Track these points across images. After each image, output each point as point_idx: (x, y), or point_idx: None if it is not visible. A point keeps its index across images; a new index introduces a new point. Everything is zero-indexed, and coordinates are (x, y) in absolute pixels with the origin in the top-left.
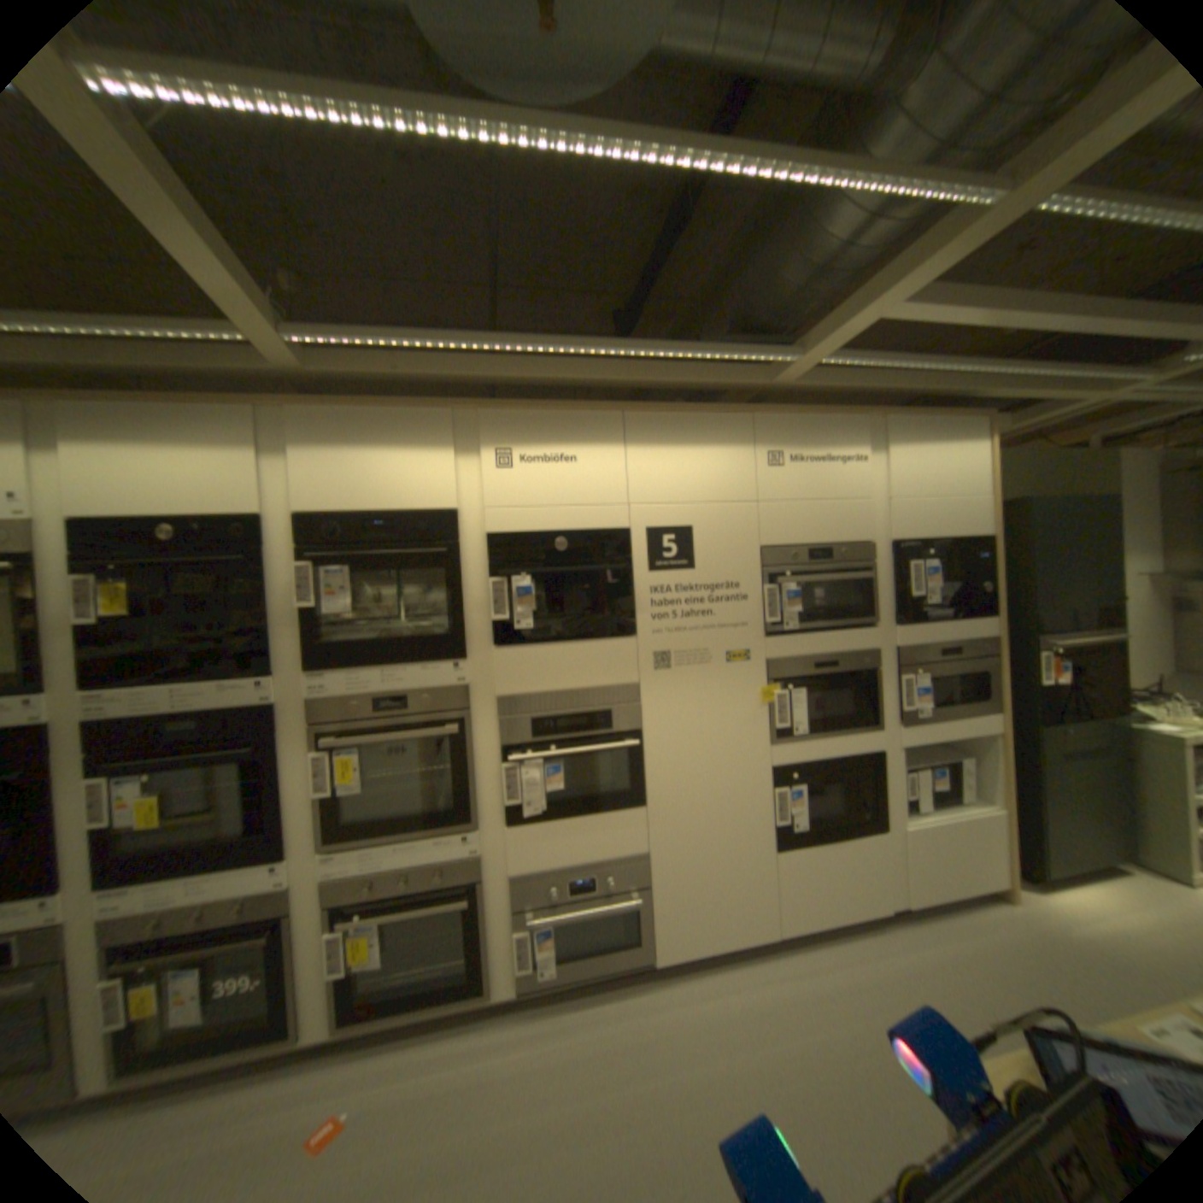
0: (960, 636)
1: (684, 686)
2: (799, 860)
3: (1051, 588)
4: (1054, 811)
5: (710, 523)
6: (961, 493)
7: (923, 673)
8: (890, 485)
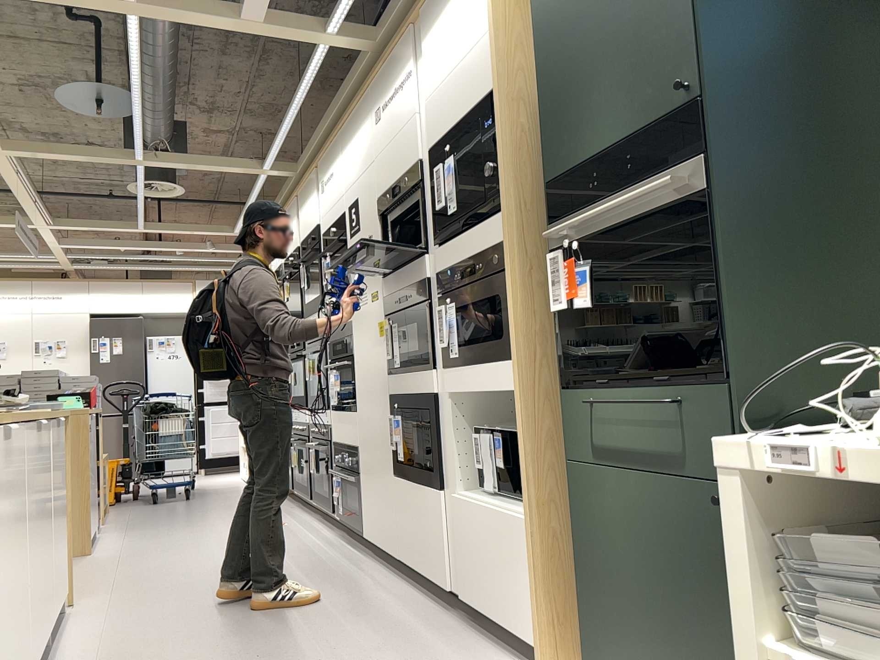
0: (477, 246)
1: (361, 322)
2: (402, 488)
3: (565, 129)
4: (591, 552)
5: (362, 189)
6: (468, 49)
7: (452, 301)
8: (426, 86)
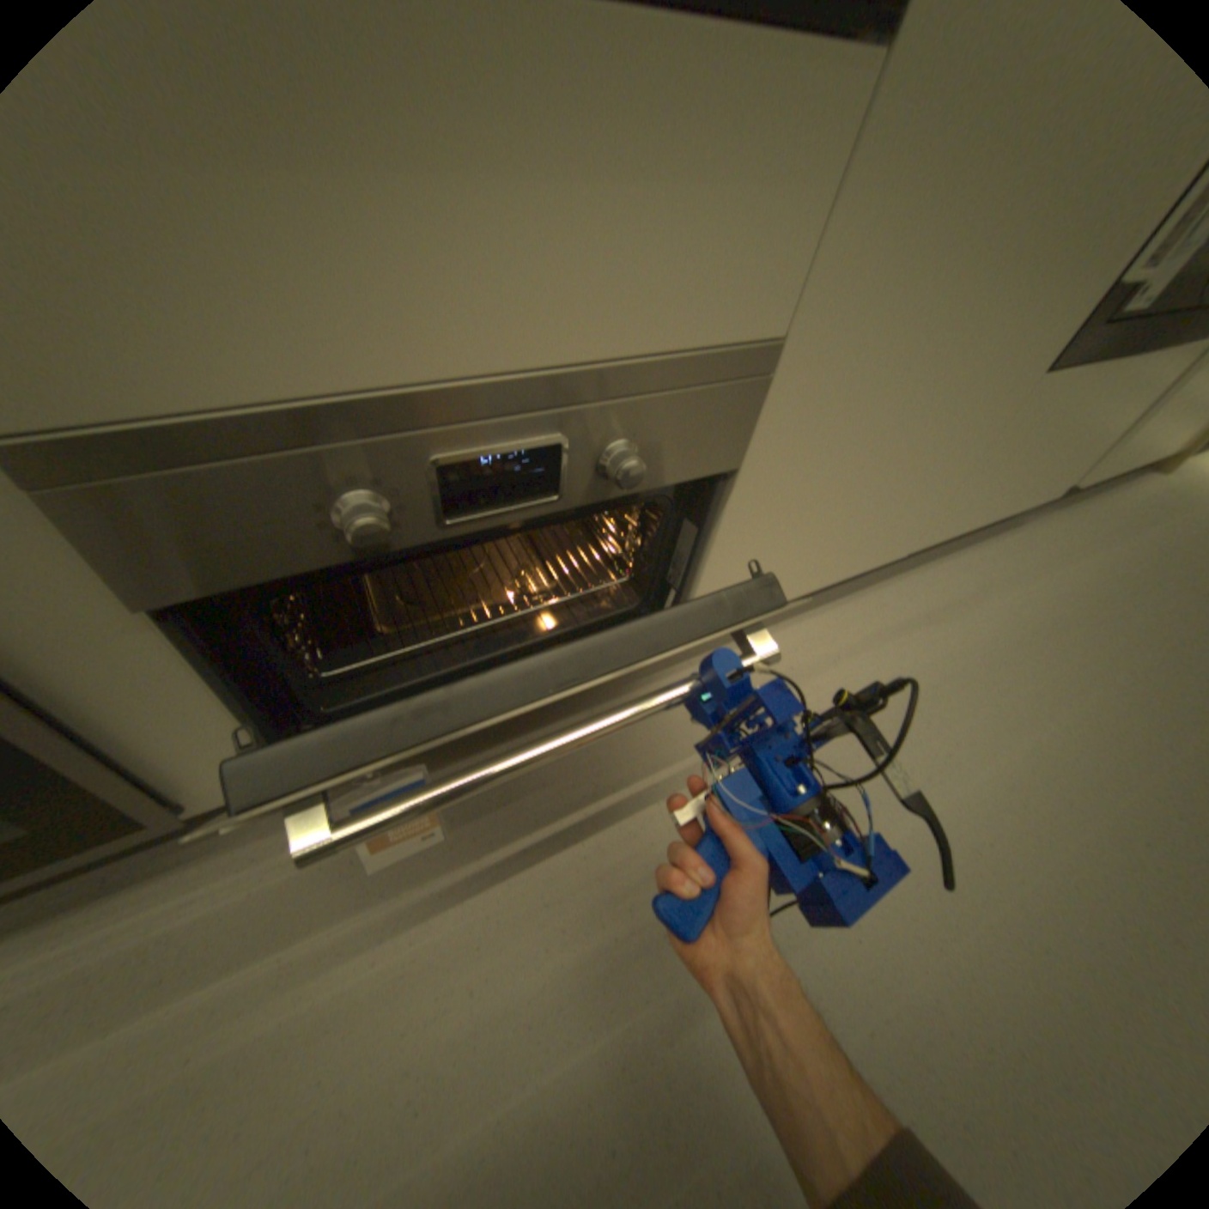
0: None
1: None
2: (1064, 386)
3: None
4: None
5: None
6: None
7: None
8: None
